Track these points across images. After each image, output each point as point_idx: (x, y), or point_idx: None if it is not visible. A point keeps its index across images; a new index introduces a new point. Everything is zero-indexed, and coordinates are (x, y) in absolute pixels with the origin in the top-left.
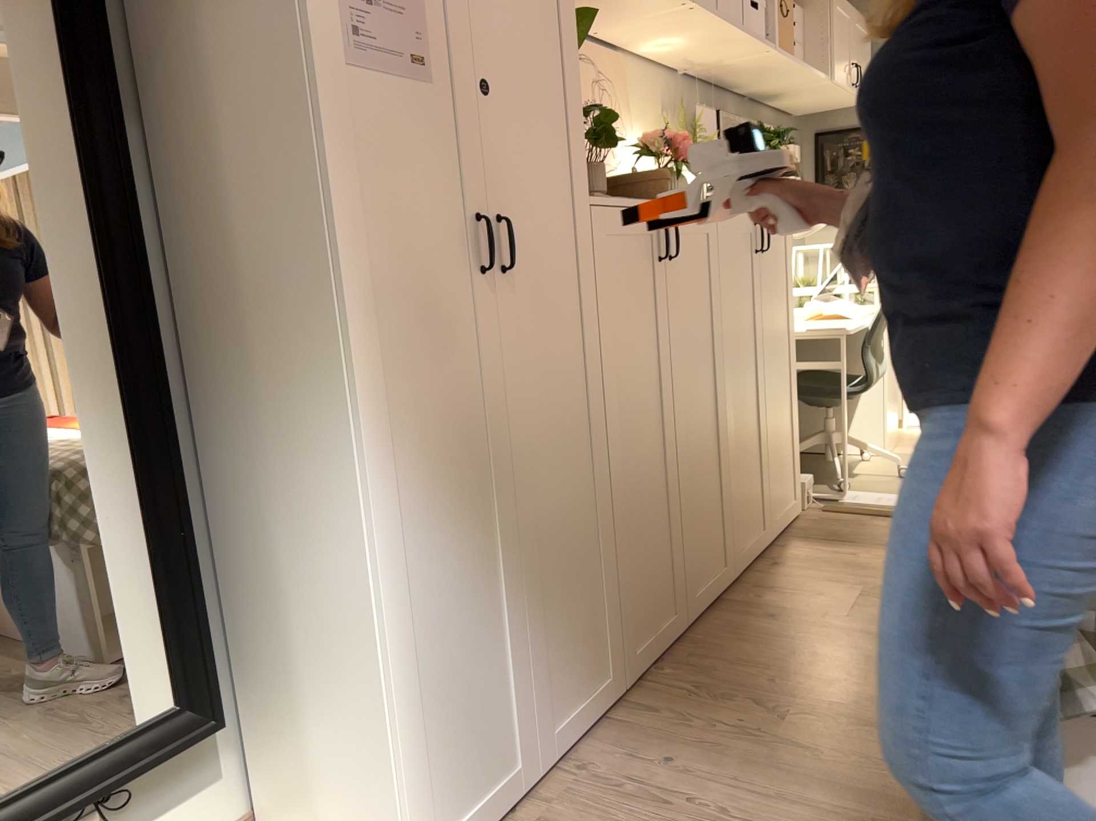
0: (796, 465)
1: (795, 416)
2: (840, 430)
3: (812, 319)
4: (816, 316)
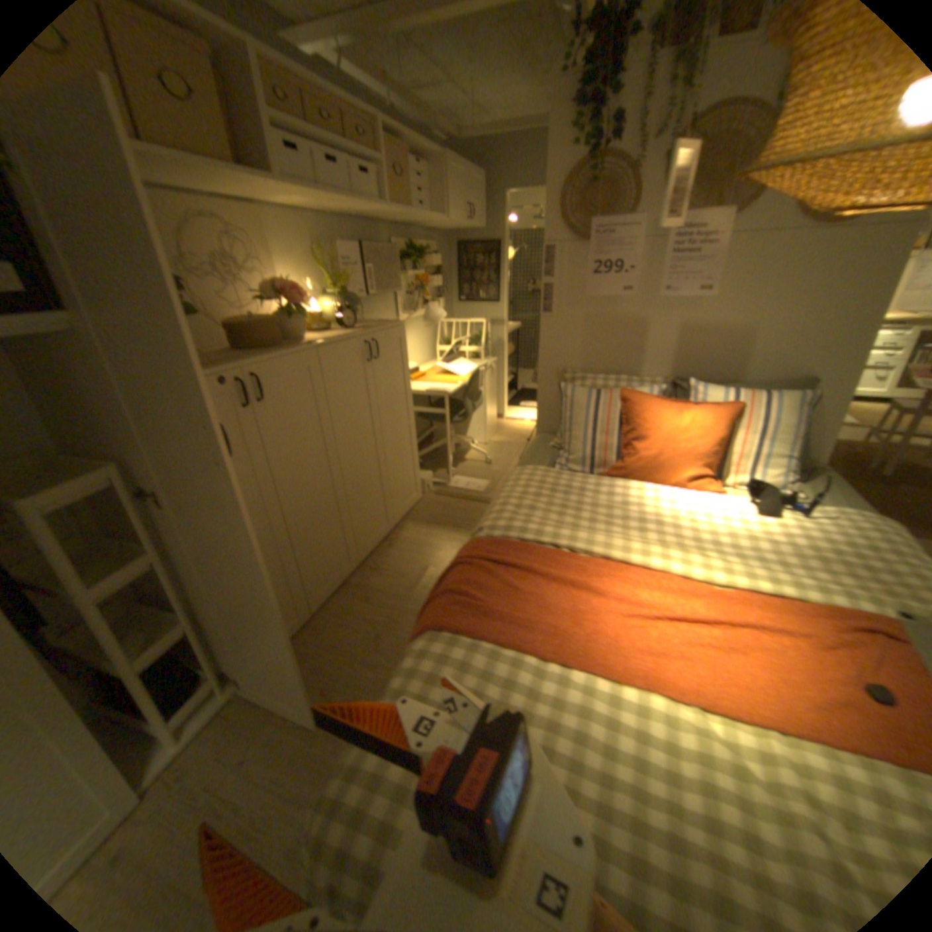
0: (420, 473)
1: (417, 447)
2: (459, 438)
3: (441, 377)
4: (445, 373)
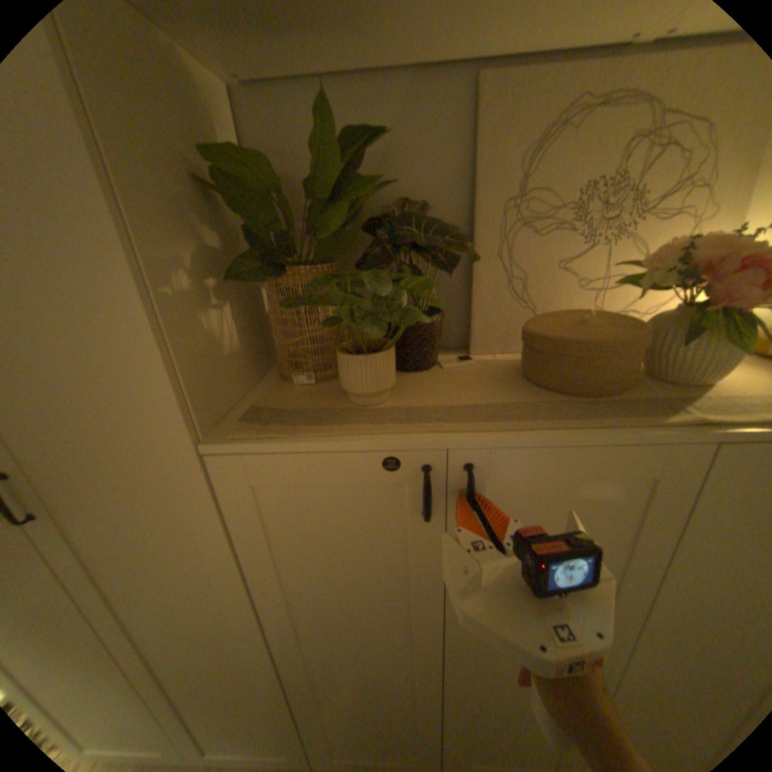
0: None
1: None
2: None
3: None
4: None
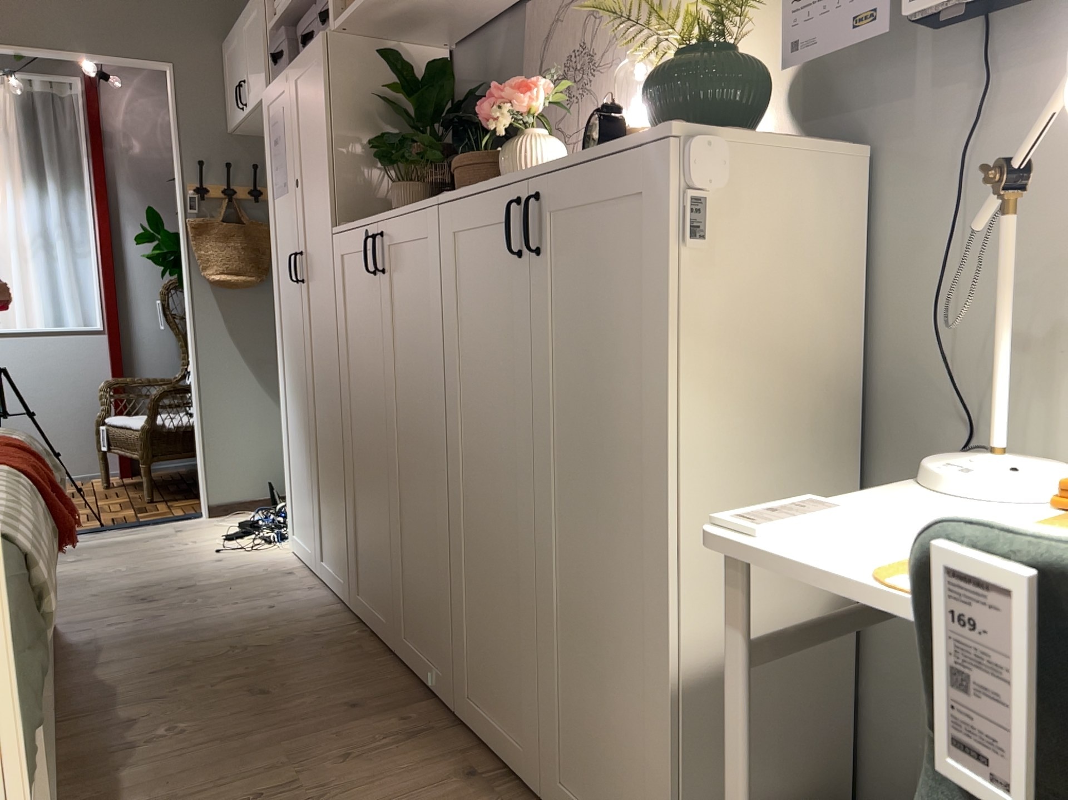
0: None
1: (672, 701)
2: None
3: None
4: None
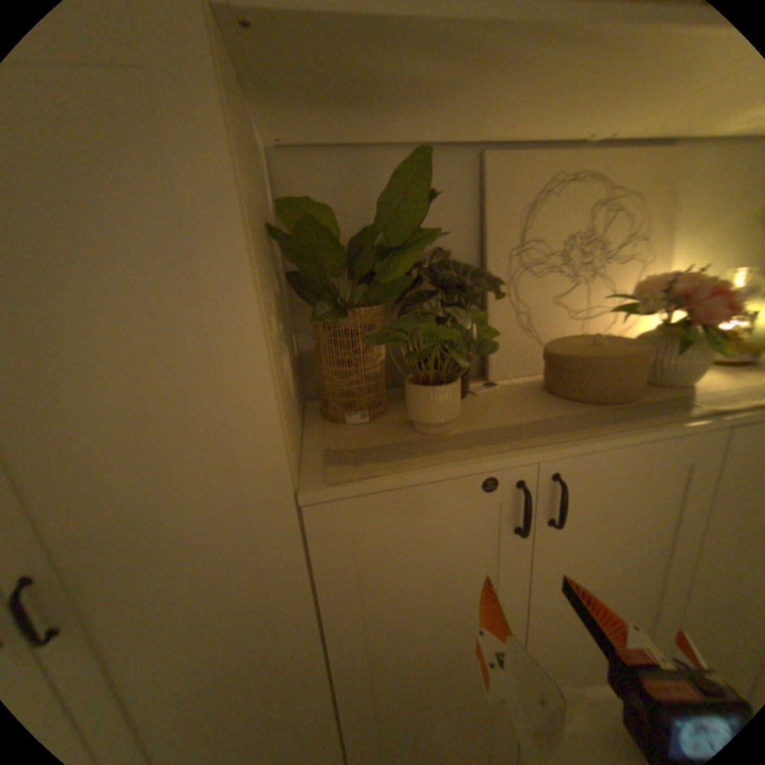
0: None
1: None
2: None
3: None
4: None
